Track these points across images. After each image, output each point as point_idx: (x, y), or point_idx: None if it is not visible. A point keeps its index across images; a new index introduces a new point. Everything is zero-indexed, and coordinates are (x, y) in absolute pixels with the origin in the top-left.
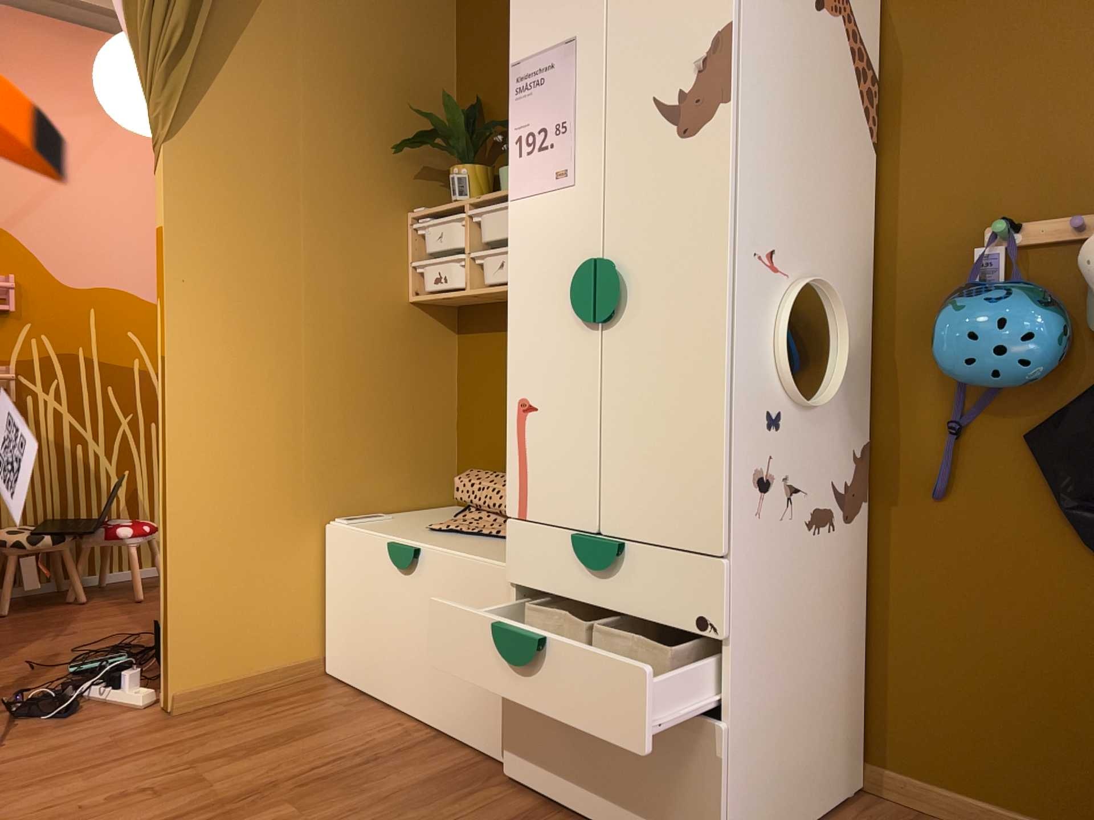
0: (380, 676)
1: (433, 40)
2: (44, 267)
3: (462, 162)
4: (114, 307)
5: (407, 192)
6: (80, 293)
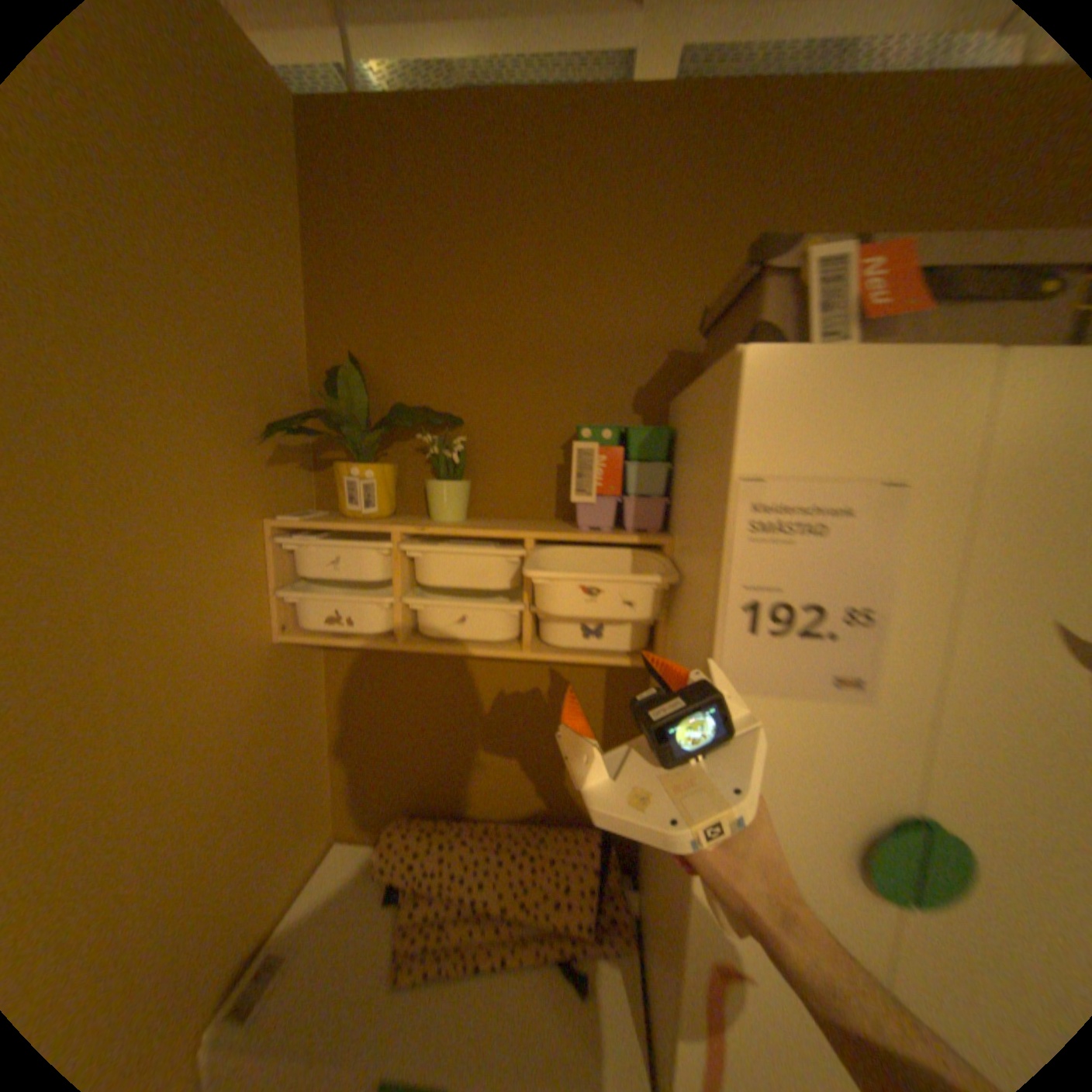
0: None
1: (276, 247)
2: None
3: (352, 451)
4: None
5: (260, 489)
6: None
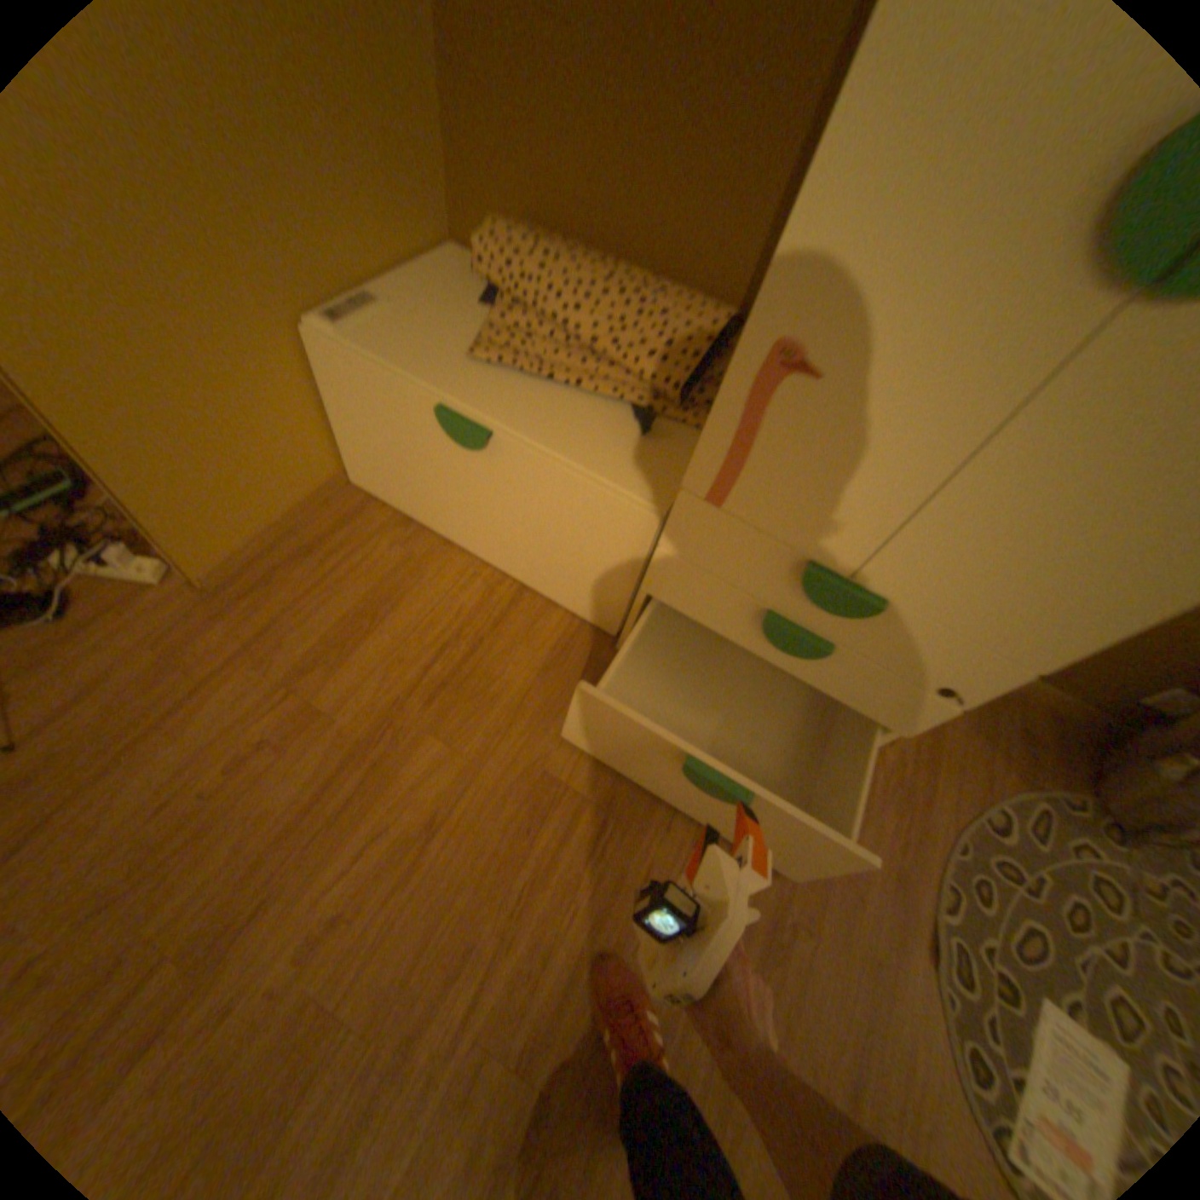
0: (436, 516)
1: None
2: None
3: None
4: None
5: None
6: None
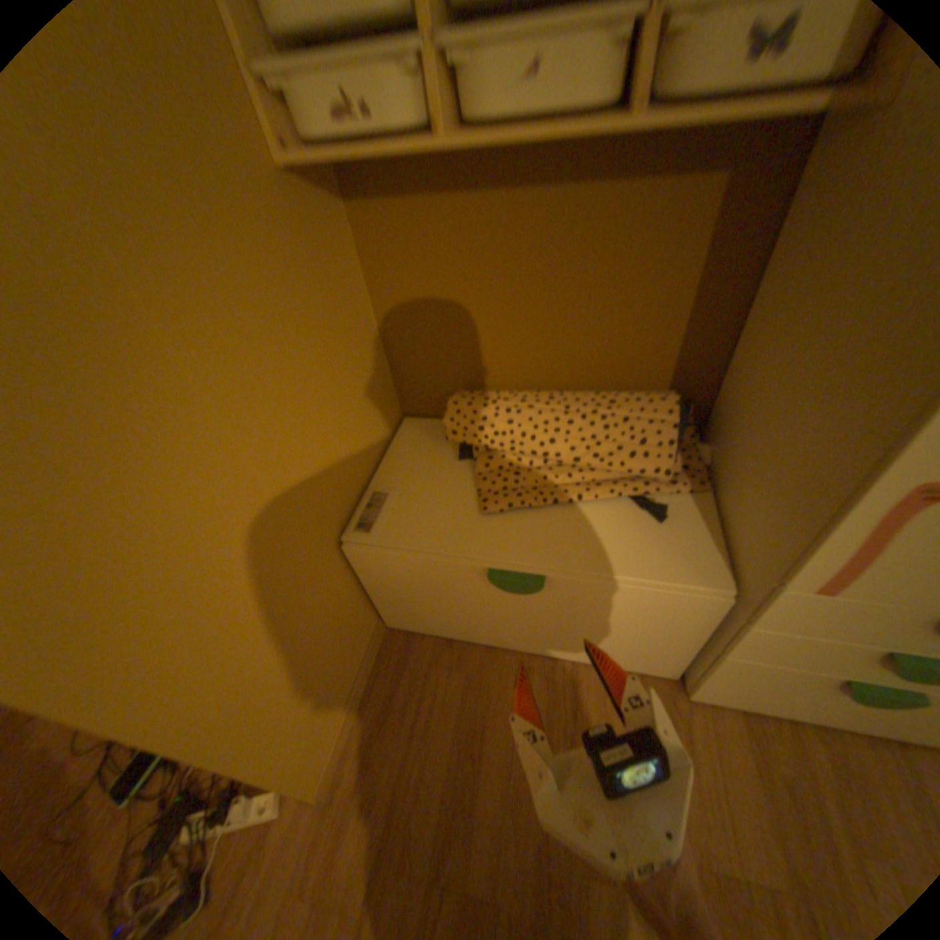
0: (477, 634)
1: None
2: None
3: None
4: None
5: None
6: None
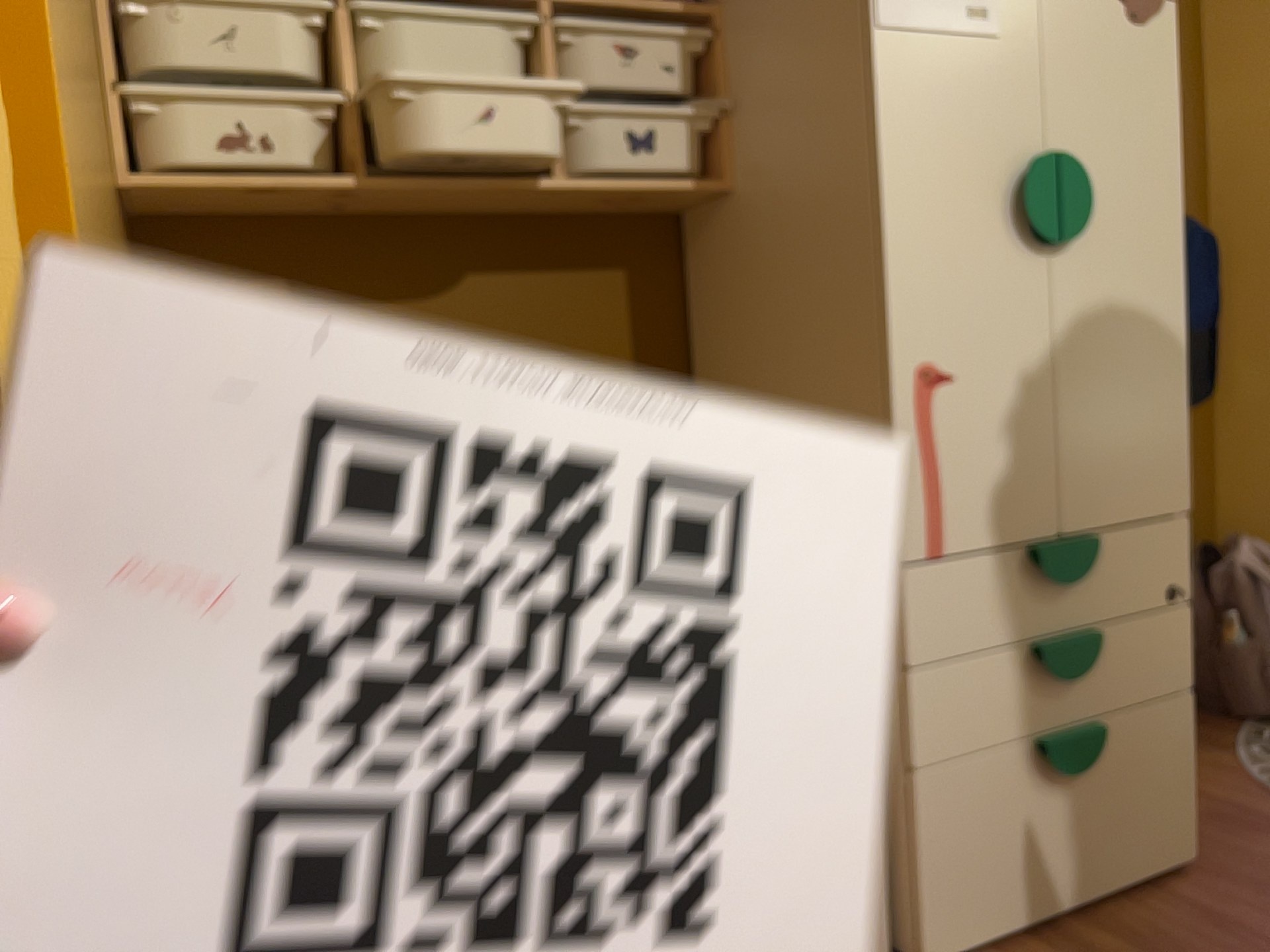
0: None
1: None
2: None
3: None
4: None
5: None
6: None
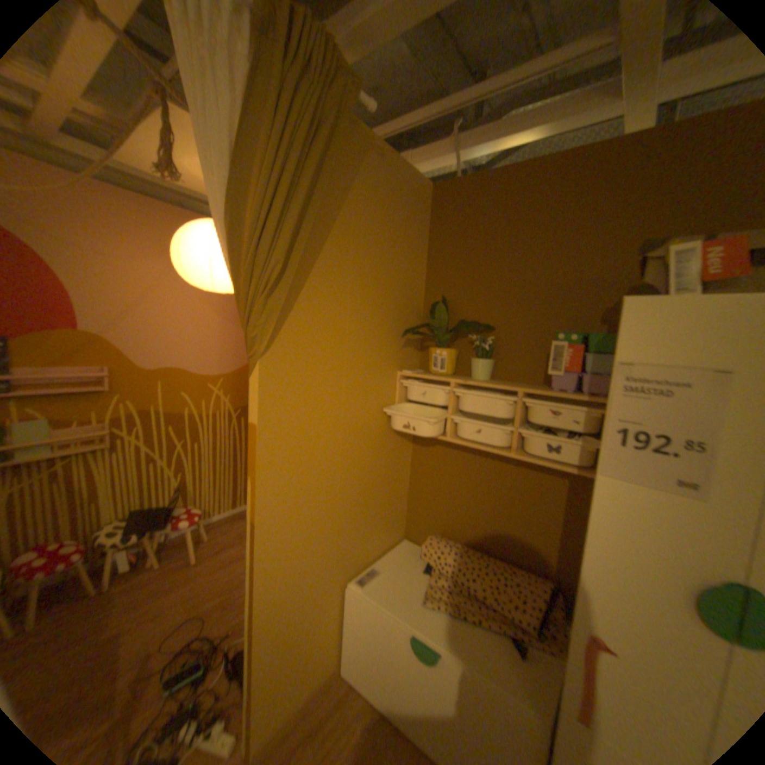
0: (394, 708)
1: (416, 252)
2: (125, 358)
3: (437, 342)
4: (172, 378)
5: (397, 357)
6: (150, 372)
